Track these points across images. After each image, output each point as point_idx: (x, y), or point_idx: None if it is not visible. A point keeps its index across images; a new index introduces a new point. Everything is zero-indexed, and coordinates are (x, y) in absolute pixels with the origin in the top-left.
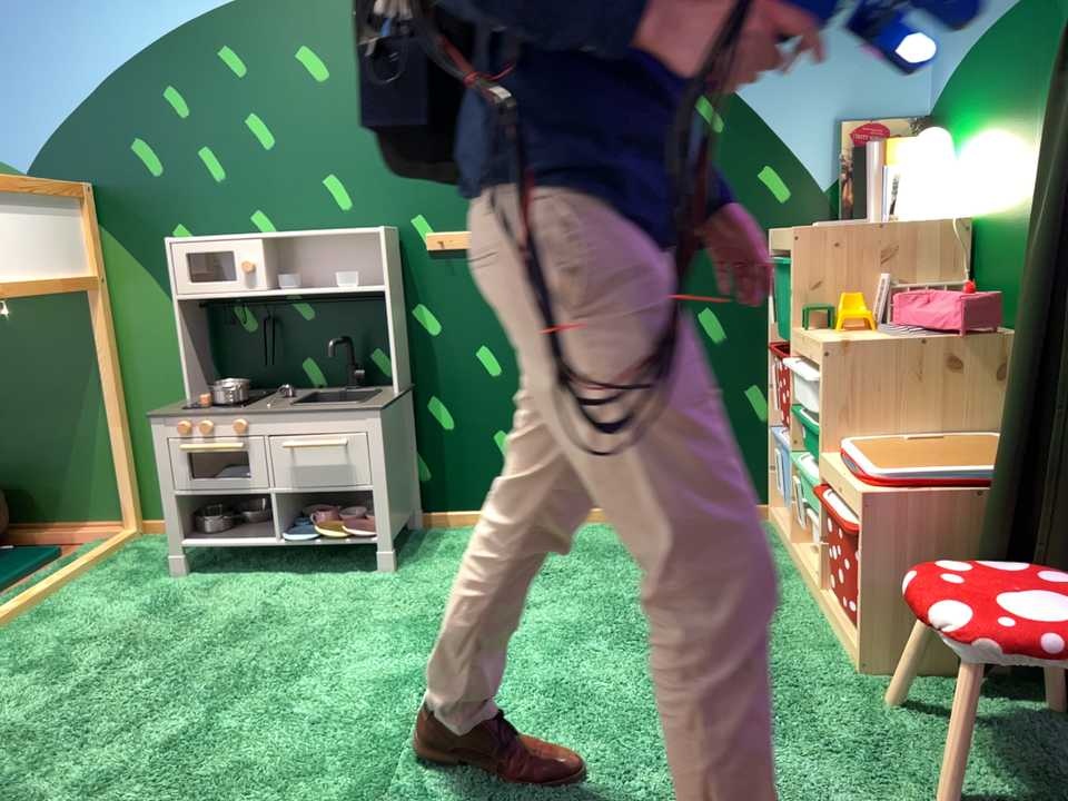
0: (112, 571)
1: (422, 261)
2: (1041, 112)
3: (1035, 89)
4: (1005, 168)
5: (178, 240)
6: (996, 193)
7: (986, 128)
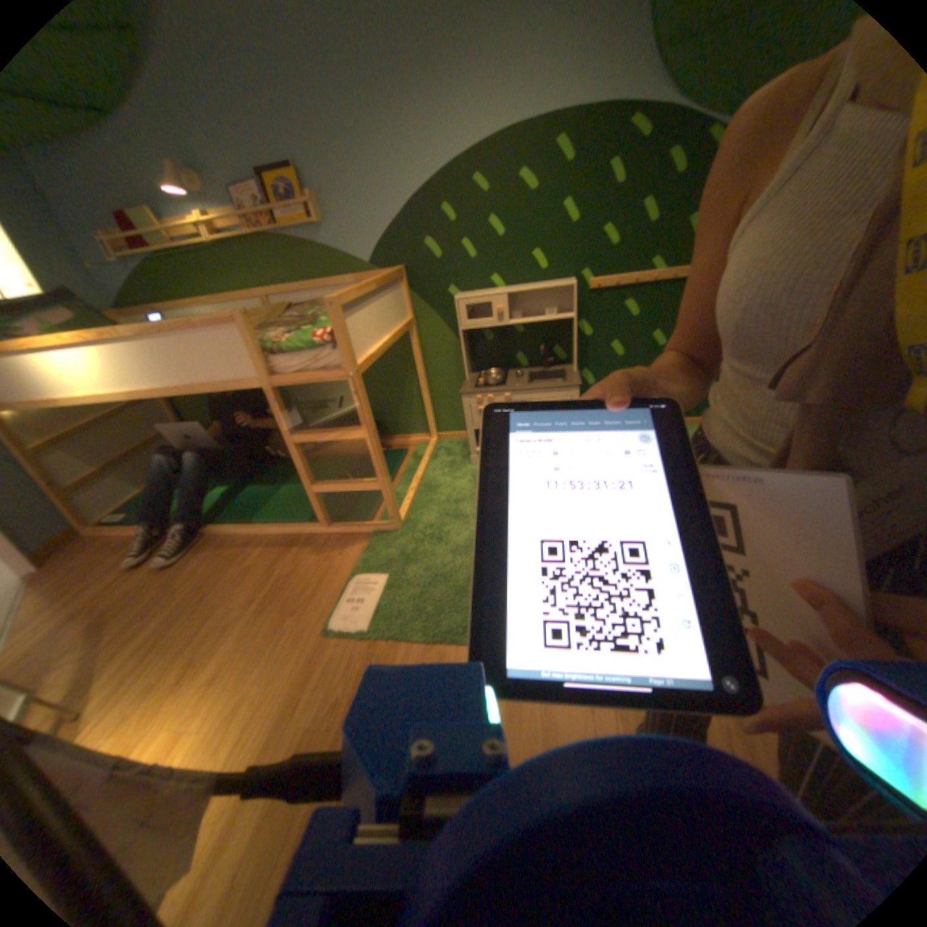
0: (442, 459)
1: (588, 294)
2: None
3: None
4: None
5: (463, 296)
6: None
7: None
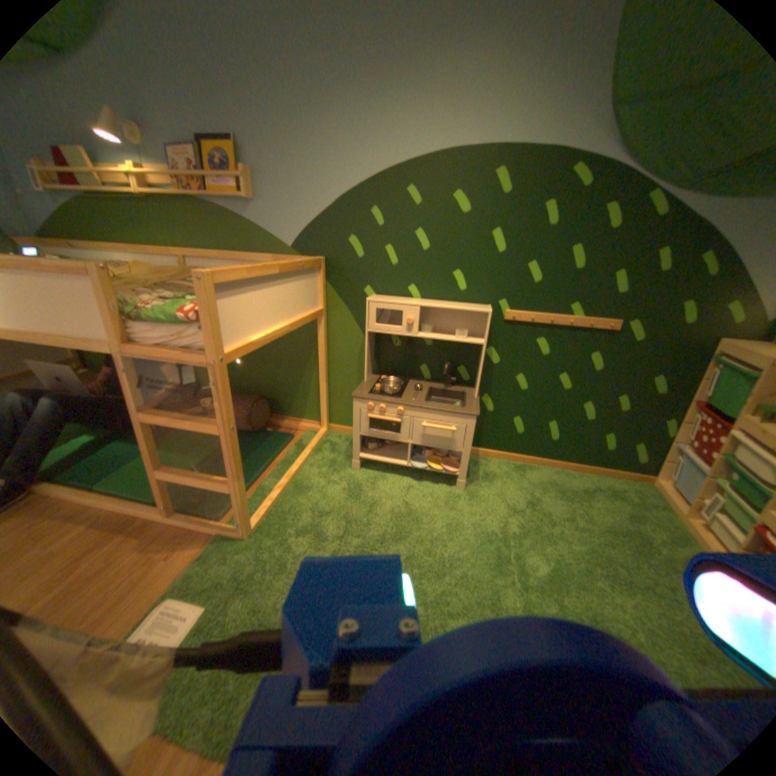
0: (324, 455)
1: (502, 324)
2: None
3: None
4: None
5: (376, 299)
6: None
7: None
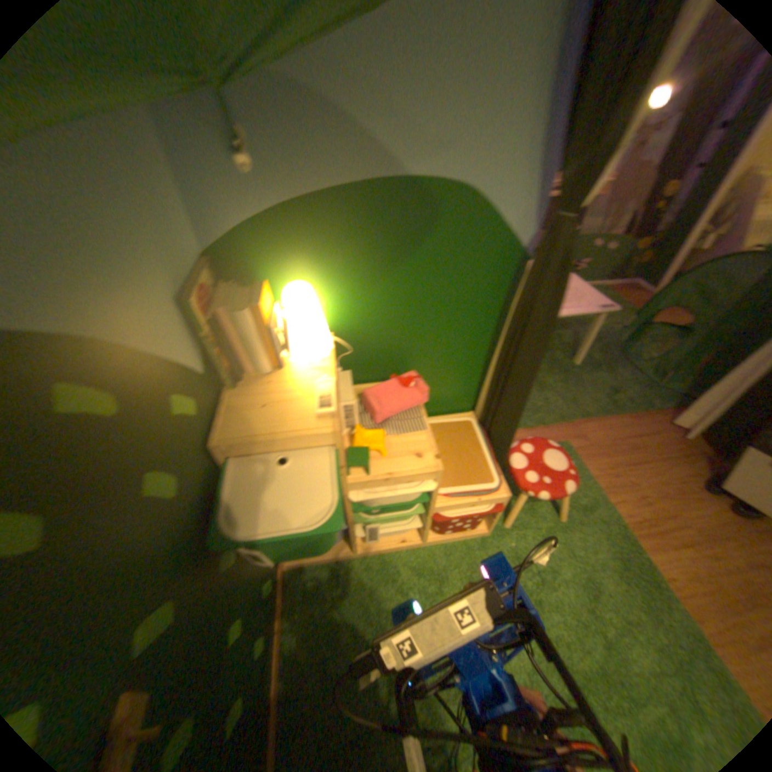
0: None
1: None
2: (427, 270)
3: (418, 255)
4: (383, 301)
5: None
6: (373, 314)
7: (350, 274)
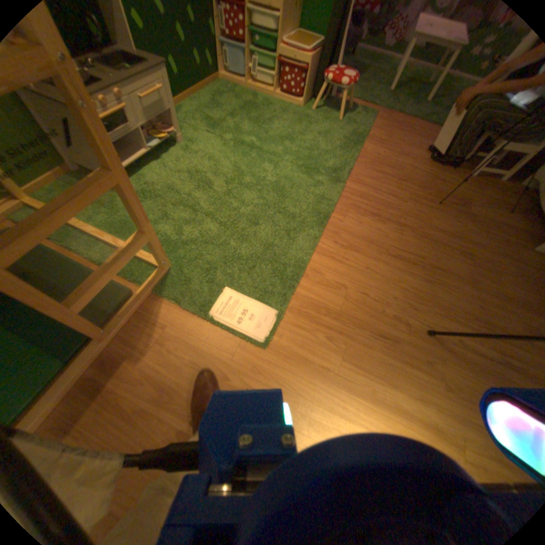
0: None
1: None
2: None
3: None
4: None
5: None
6: None
7: None
